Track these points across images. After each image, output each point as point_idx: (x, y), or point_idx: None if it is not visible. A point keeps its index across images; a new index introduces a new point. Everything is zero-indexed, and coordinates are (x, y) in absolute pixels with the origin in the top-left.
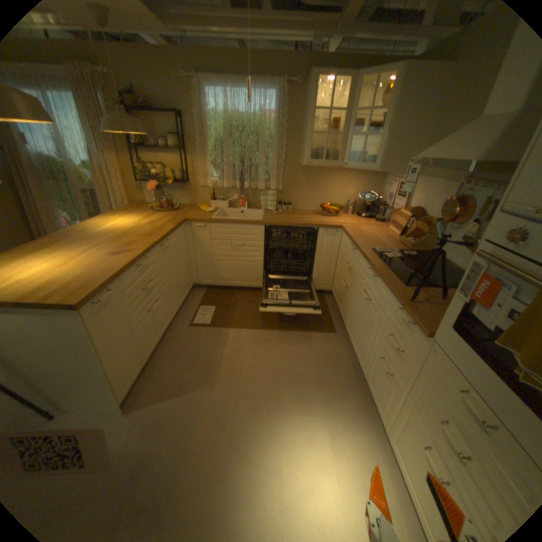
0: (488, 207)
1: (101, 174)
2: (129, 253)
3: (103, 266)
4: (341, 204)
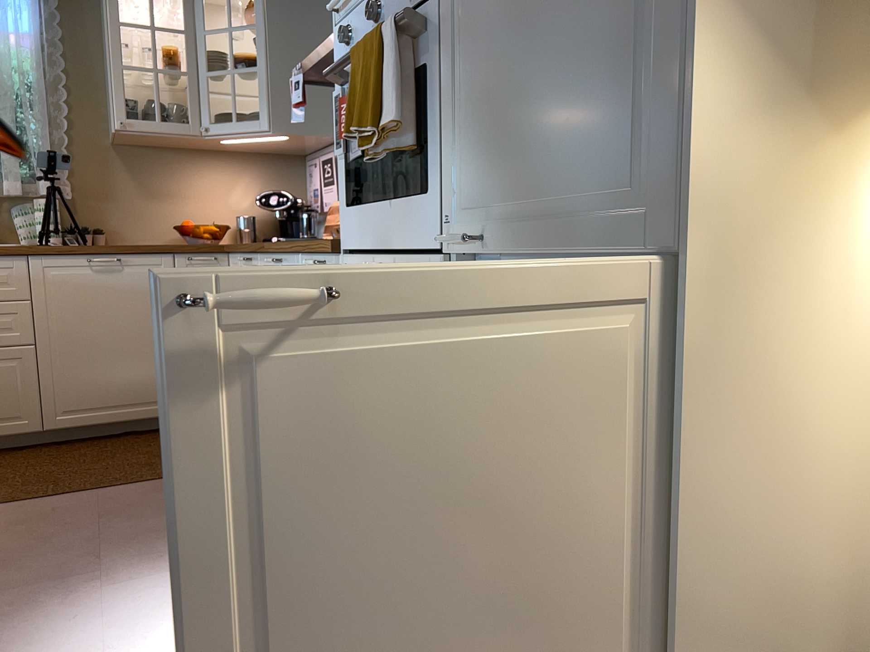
0: None
1: None
2: None
3: None
4: (226, 227)
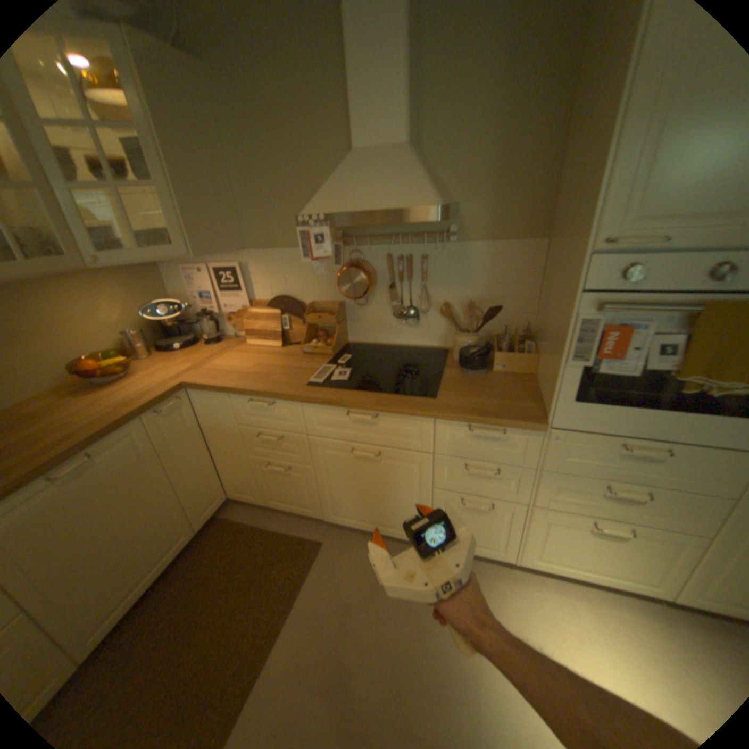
0: (394, 265)
1: None
2: None
3: None
4: (108, 345)
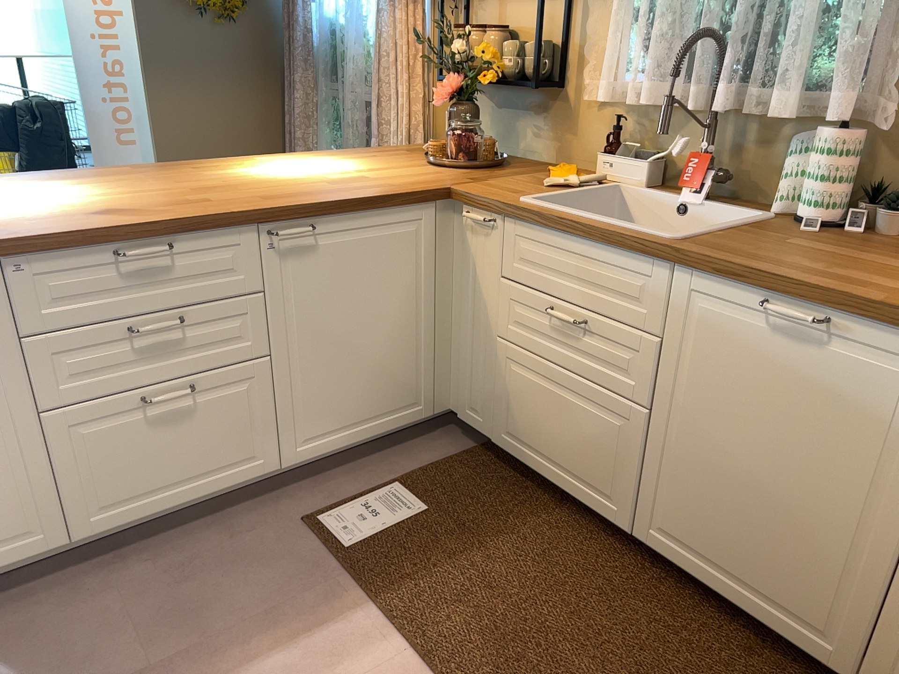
0: None
1: (392, 62)
2: (130, 217)
3: (27, 224)
4: None
